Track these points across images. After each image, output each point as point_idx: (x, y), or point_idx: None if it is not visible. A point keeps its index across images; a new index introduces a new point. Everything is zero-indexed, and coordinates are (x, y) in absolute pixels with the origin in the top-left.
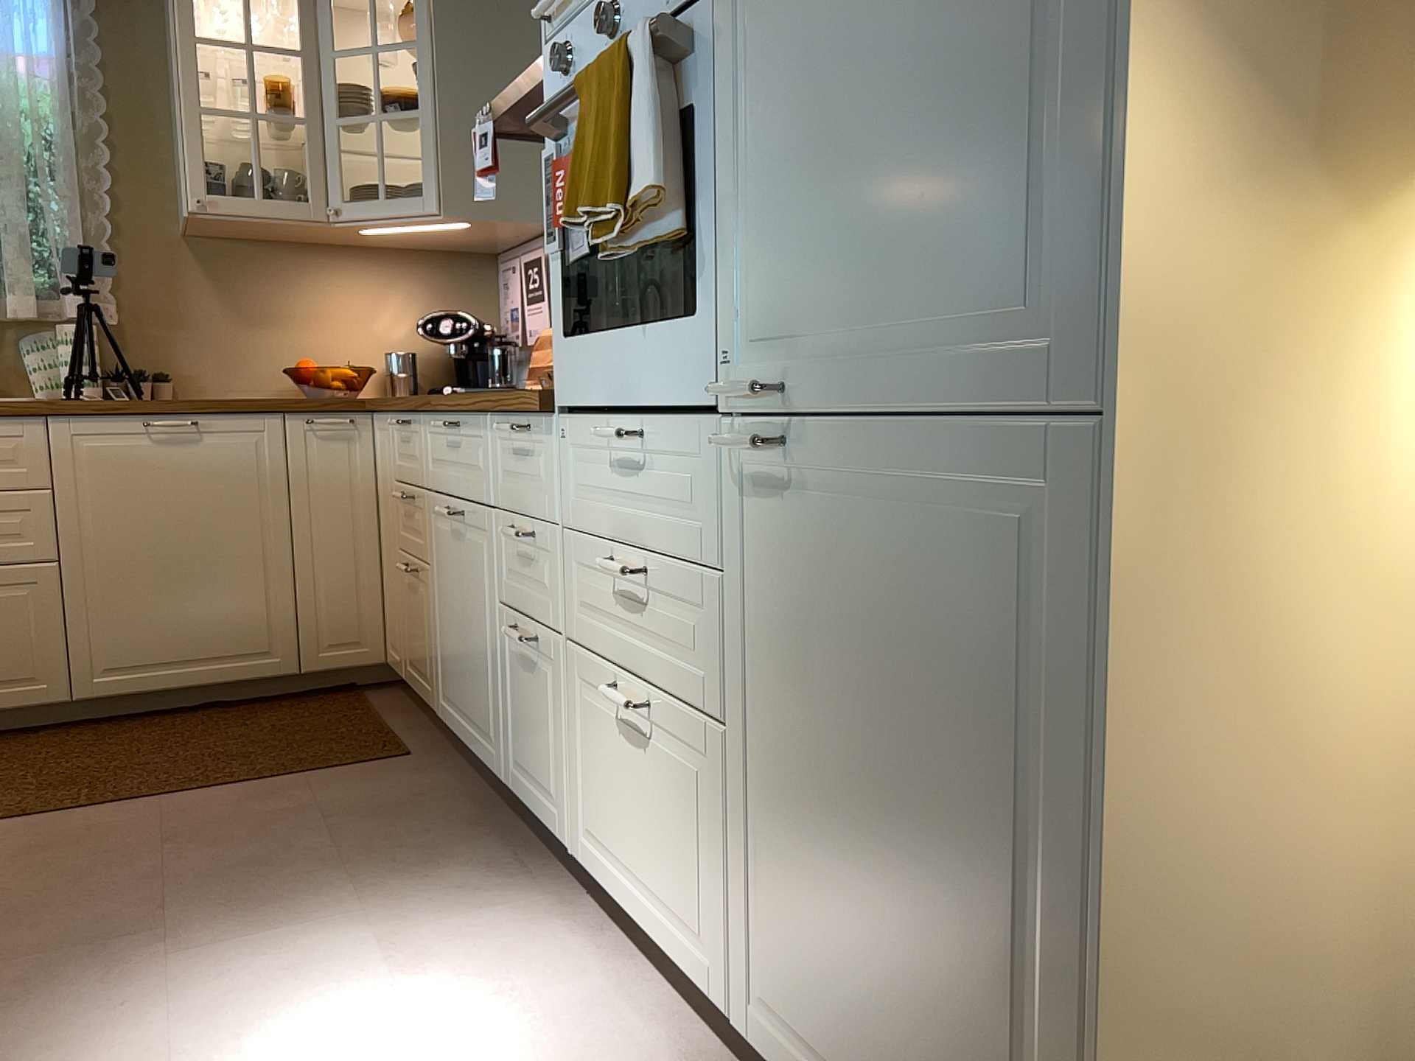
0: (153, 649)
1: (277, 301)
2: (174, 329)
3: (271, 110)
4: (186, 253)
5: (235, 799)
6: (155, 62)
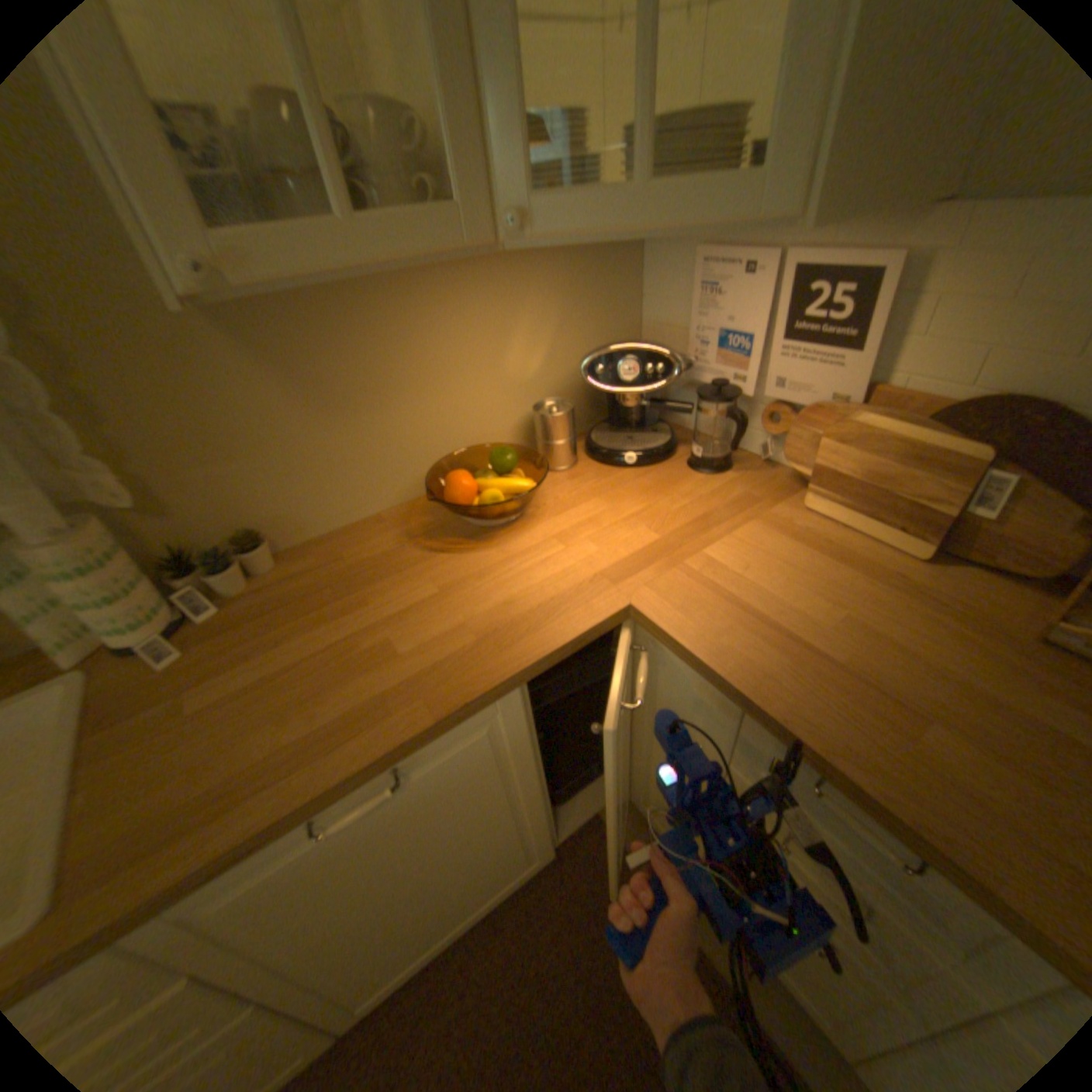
0: (412, 954)
1: (376, 367)
2: (236, 458)
3: None
4: (197, 319)
5: None
6: None
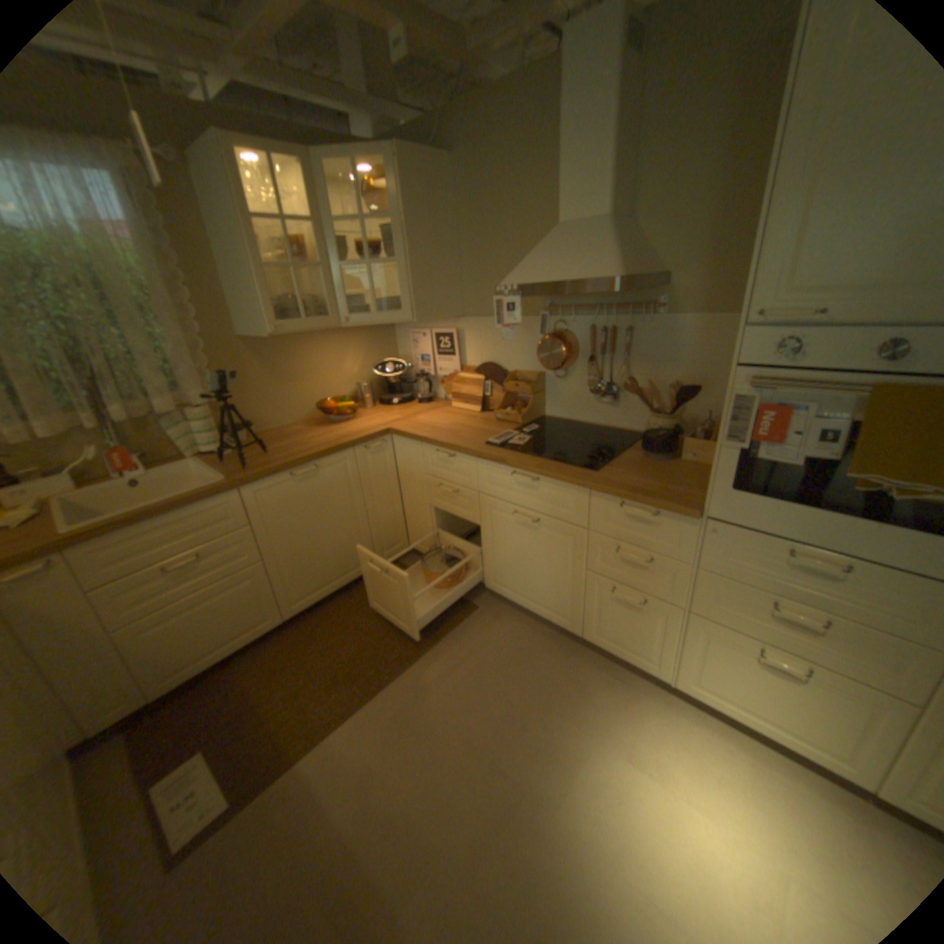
0: (315, 583)
1: (294, 367)
2: (244, 395)
3: (293, 260)
4: (240, 348)
5: (434, 667)
6: (191, 222)
